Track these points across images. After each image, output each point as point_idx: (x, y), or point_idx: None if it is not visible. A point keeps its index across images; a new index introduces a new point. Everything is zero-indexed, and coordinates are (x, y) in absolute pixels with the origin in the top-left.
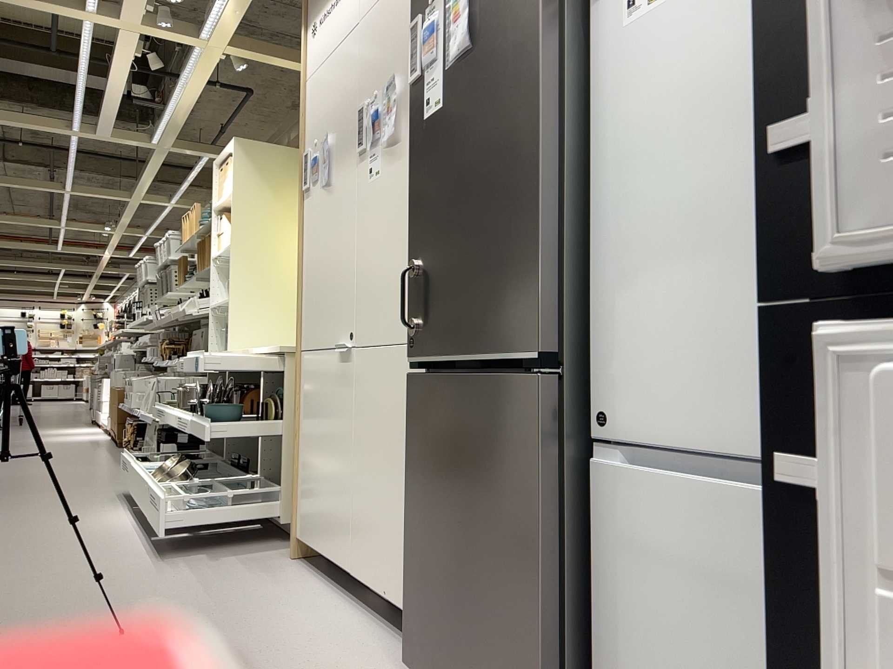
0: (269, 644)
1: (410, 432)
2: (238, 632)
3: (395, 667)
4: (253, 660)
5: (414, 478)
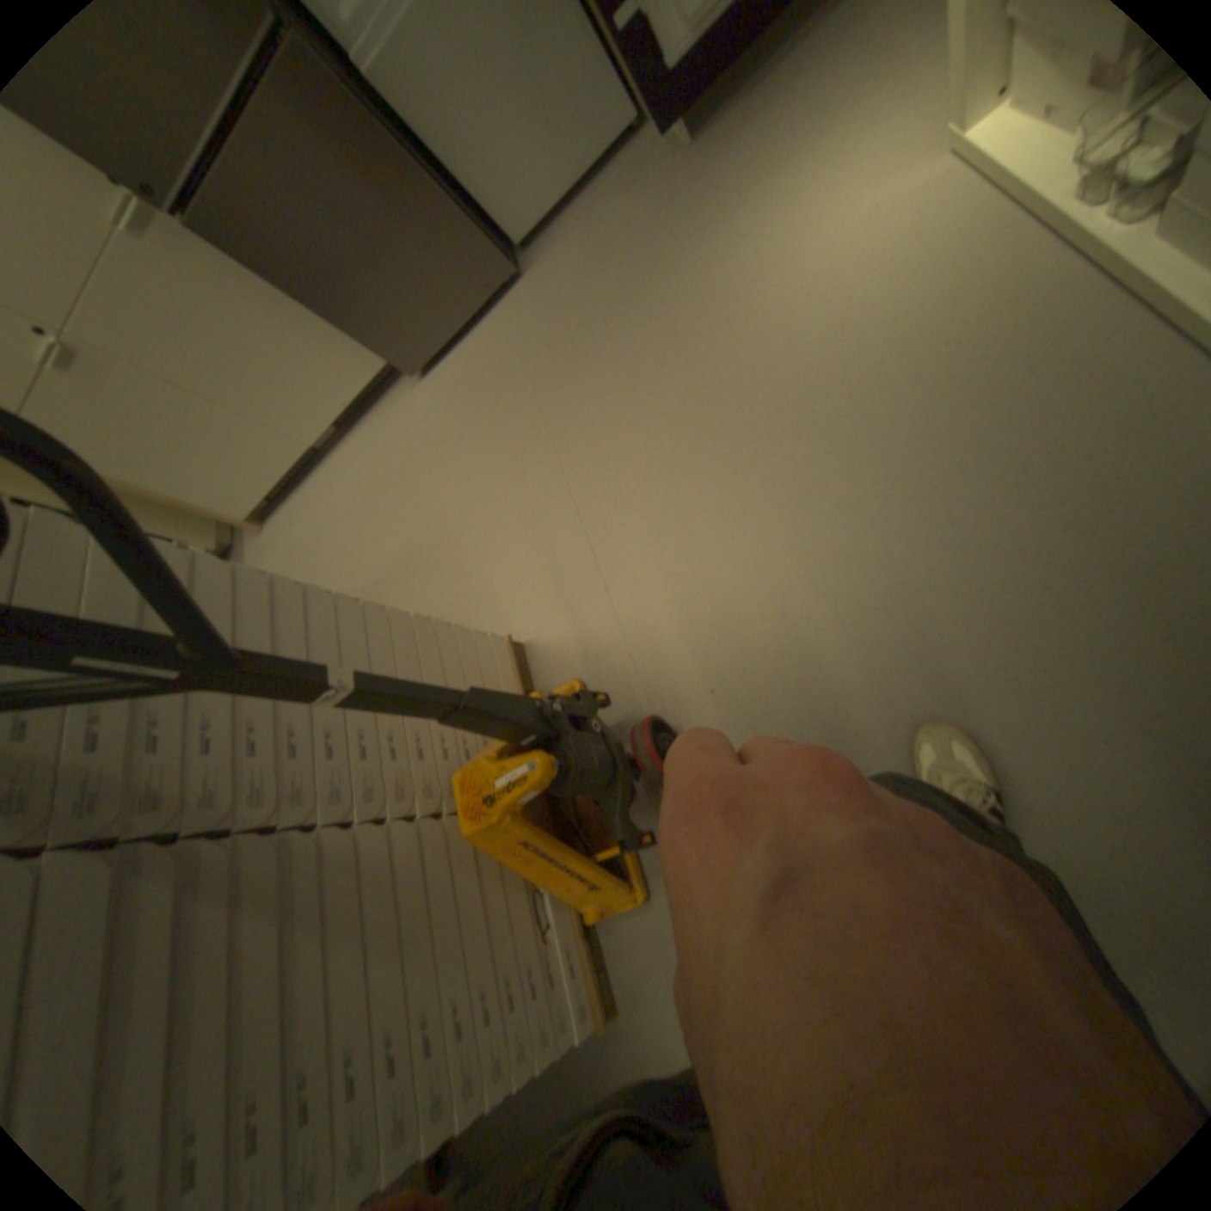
0: (366, 484)
1: (244, 254)
2: (348, 514)
3: (406, 392)
4: (380, 485)
5: (288, 275)
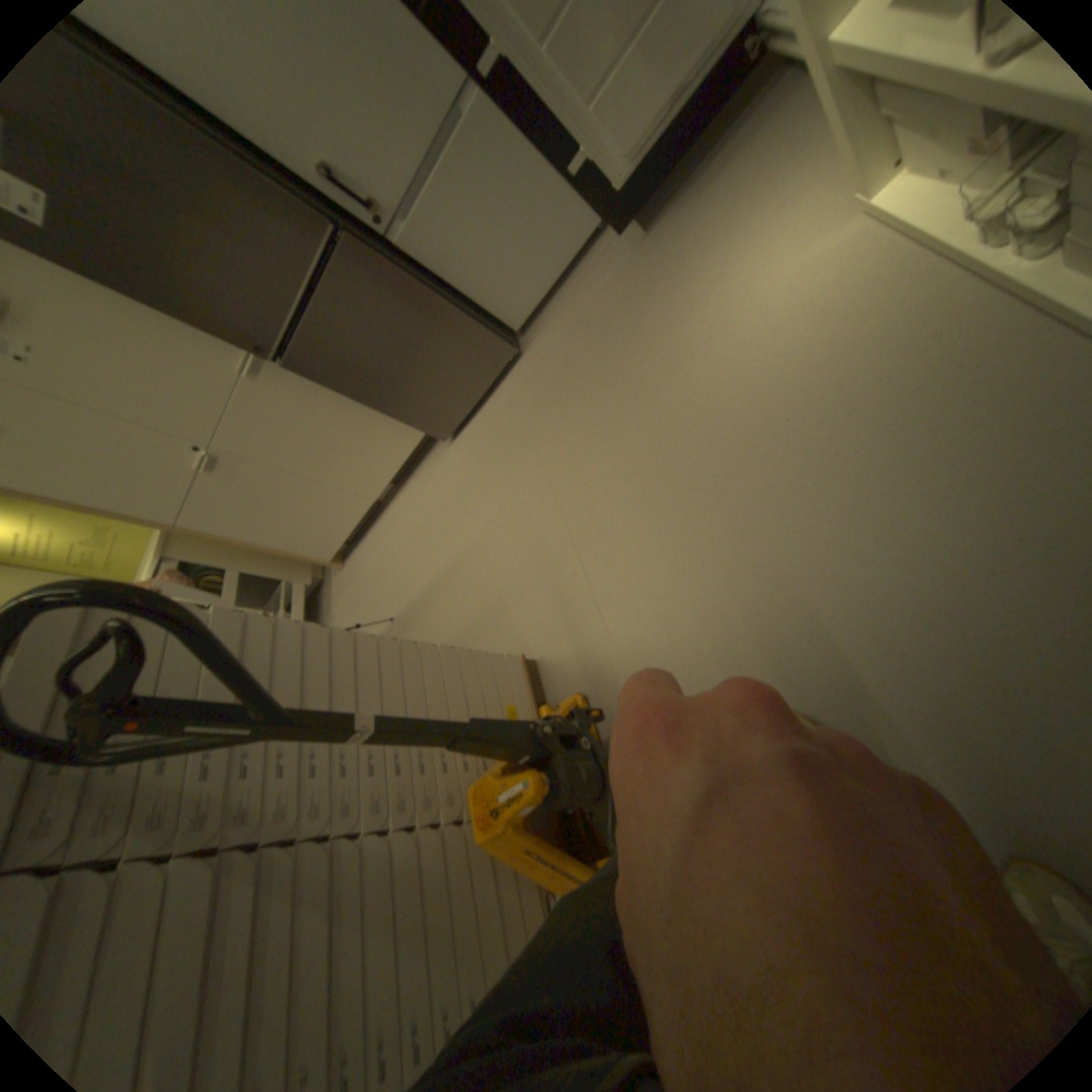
0: (415, 528)
1: (322, 378)
2: (403, 552)
3: (442, 453)
4: (426, 528)
5: (352, 386)
